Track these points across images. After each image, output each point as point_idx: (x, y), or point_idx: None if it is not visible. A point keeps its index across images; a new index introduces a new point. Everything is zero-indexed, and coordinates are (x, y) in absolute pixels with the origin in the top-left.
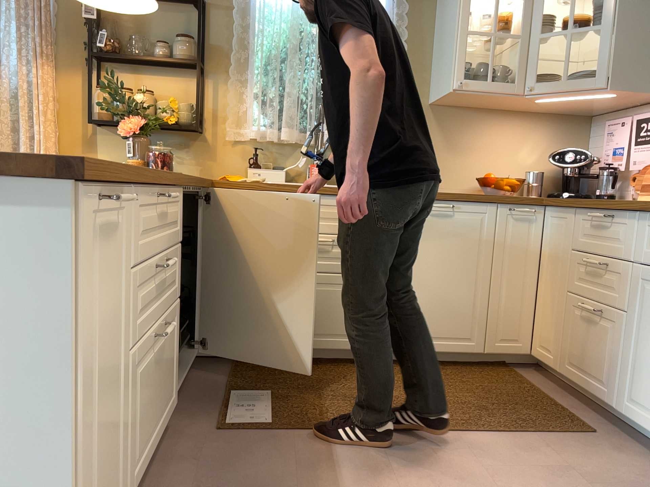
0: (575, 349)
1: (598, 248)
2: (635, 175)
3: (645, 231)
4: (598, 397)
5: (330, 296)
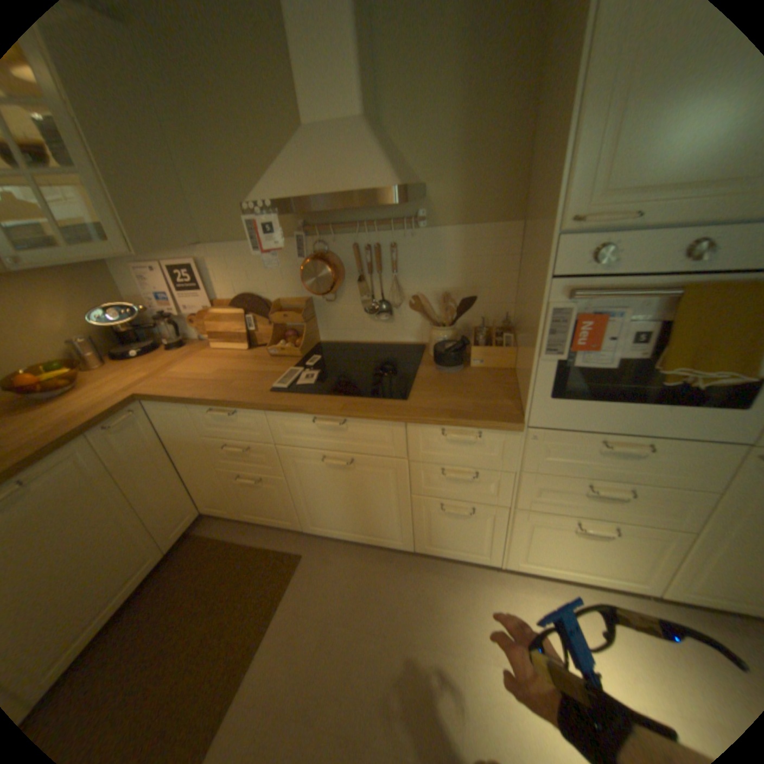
0: (245, 504)
1: (230, 435)
2: (188, 315)
3: (274, 422)
4: (283, 528)
5: None
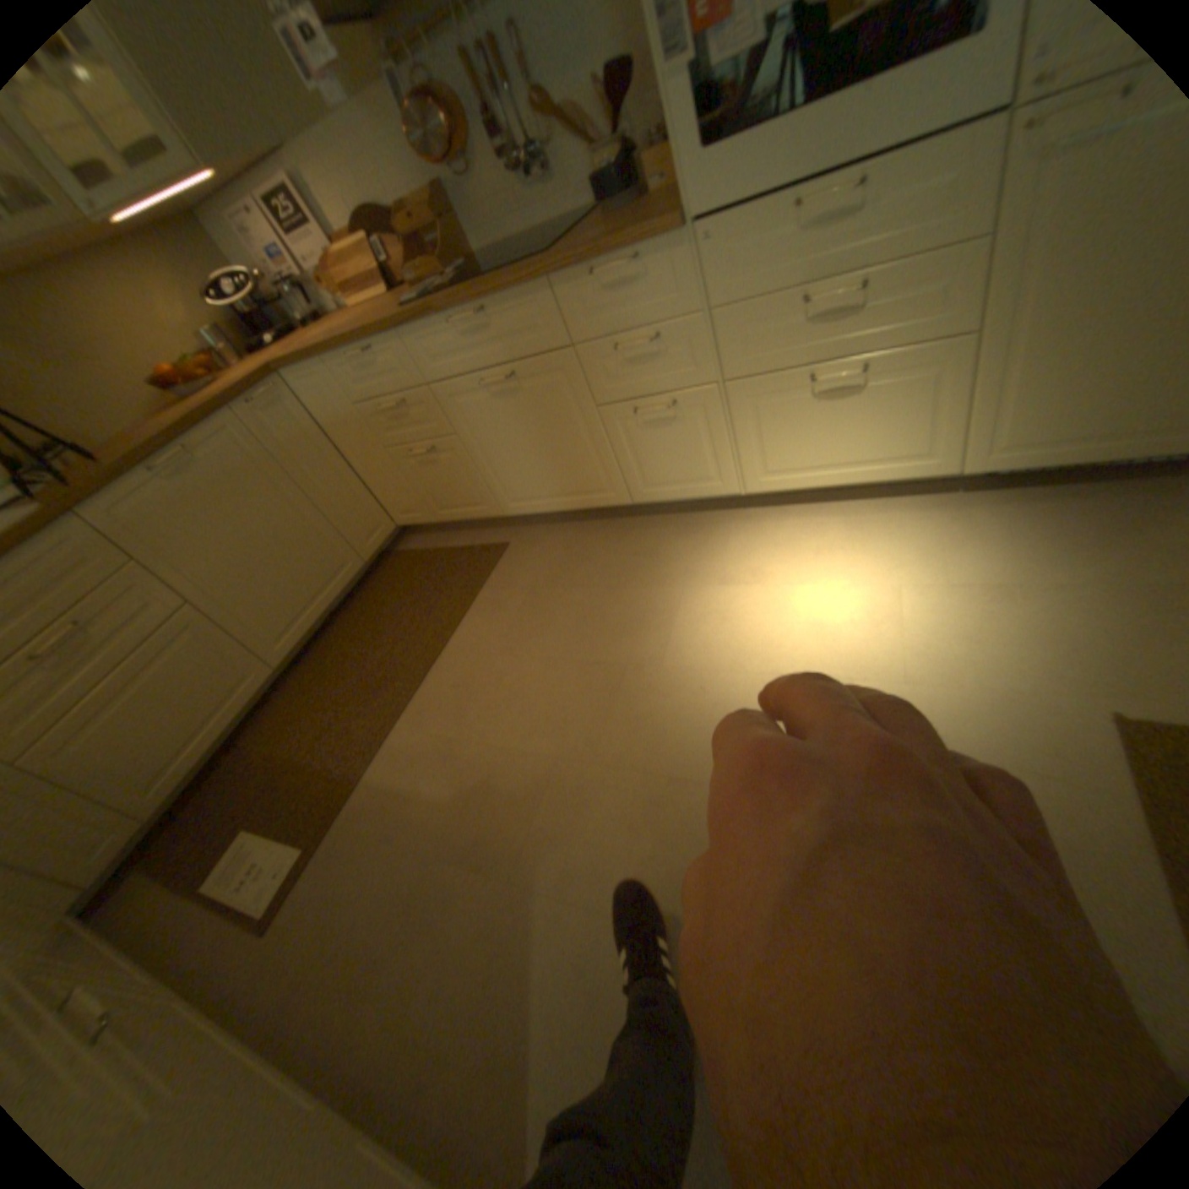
0: (434, 492)
1: (379, 387)
2: (314, 273)
3: (414, 345)
4: (483, 516)
5: (162, 679)
